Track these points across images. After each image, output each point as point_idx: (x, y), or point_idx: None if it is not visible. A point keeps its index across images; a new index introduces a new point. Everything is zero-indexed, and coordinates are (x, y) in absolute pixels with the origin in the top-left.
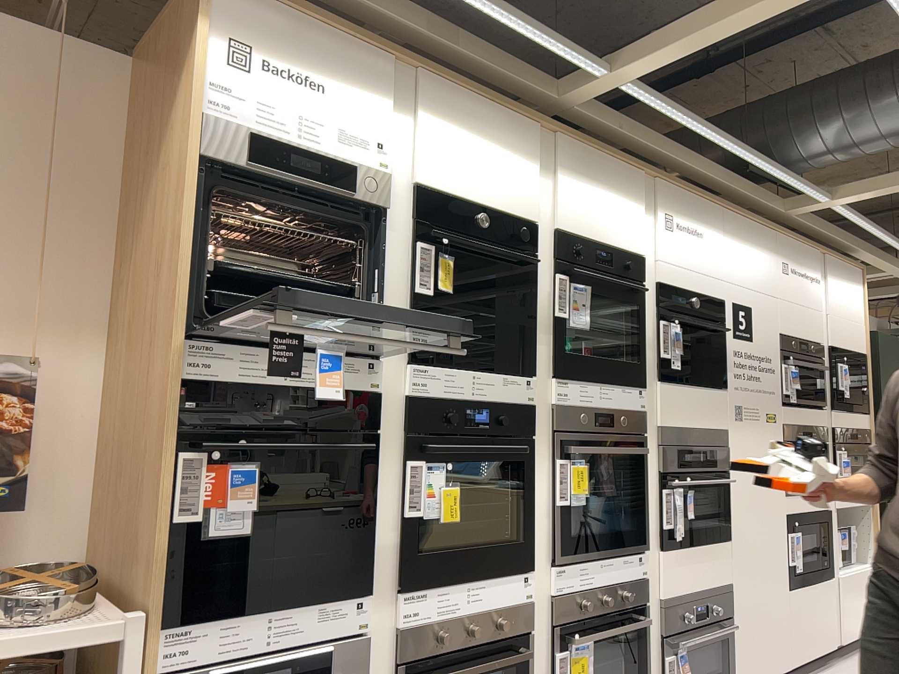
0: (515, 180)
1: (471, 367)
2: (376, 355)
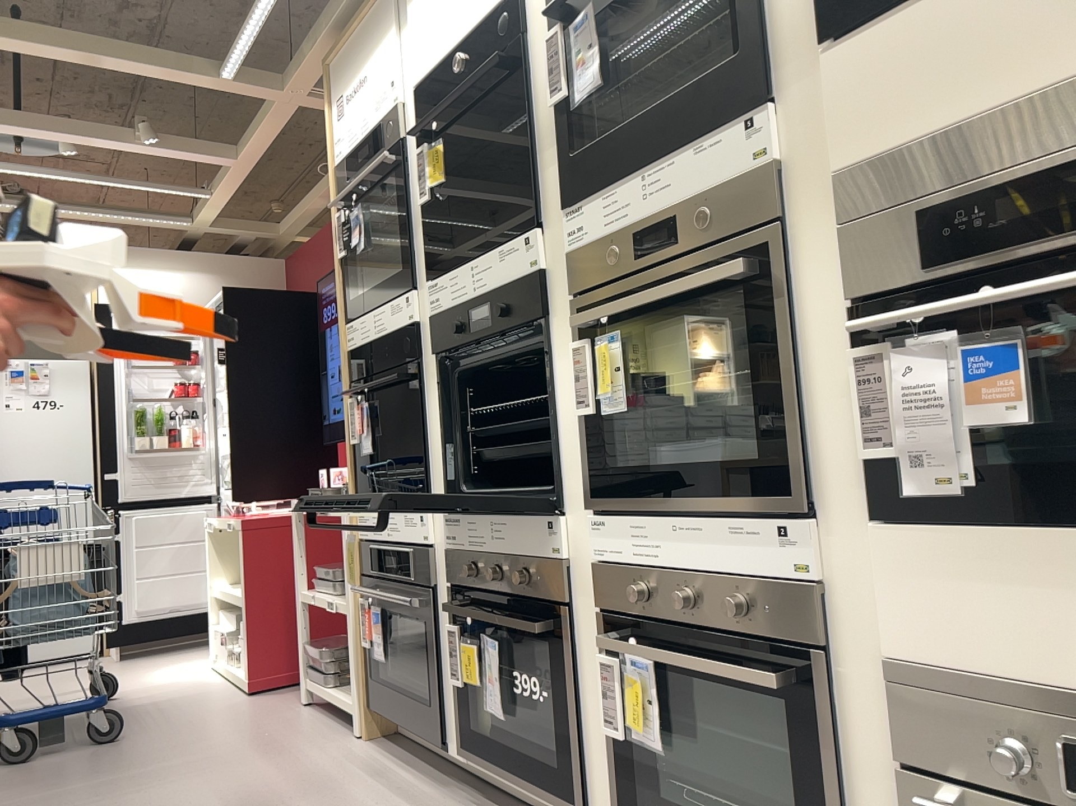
0: None
1: (472, 256)
2: (408, 288)
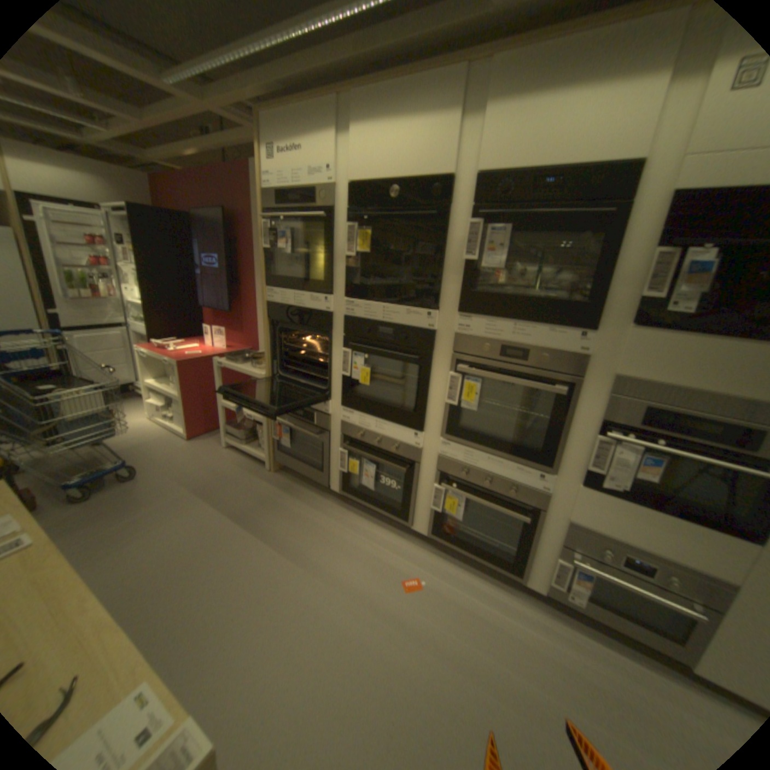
0: (432, 134)
1: (383, 302)
2: (327, 294)
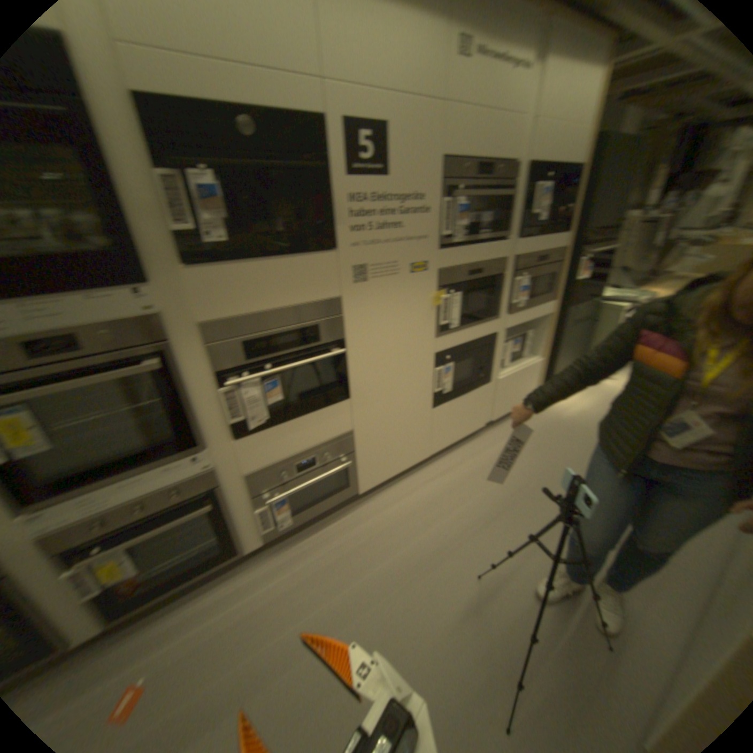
0: None
1: None
2: None
